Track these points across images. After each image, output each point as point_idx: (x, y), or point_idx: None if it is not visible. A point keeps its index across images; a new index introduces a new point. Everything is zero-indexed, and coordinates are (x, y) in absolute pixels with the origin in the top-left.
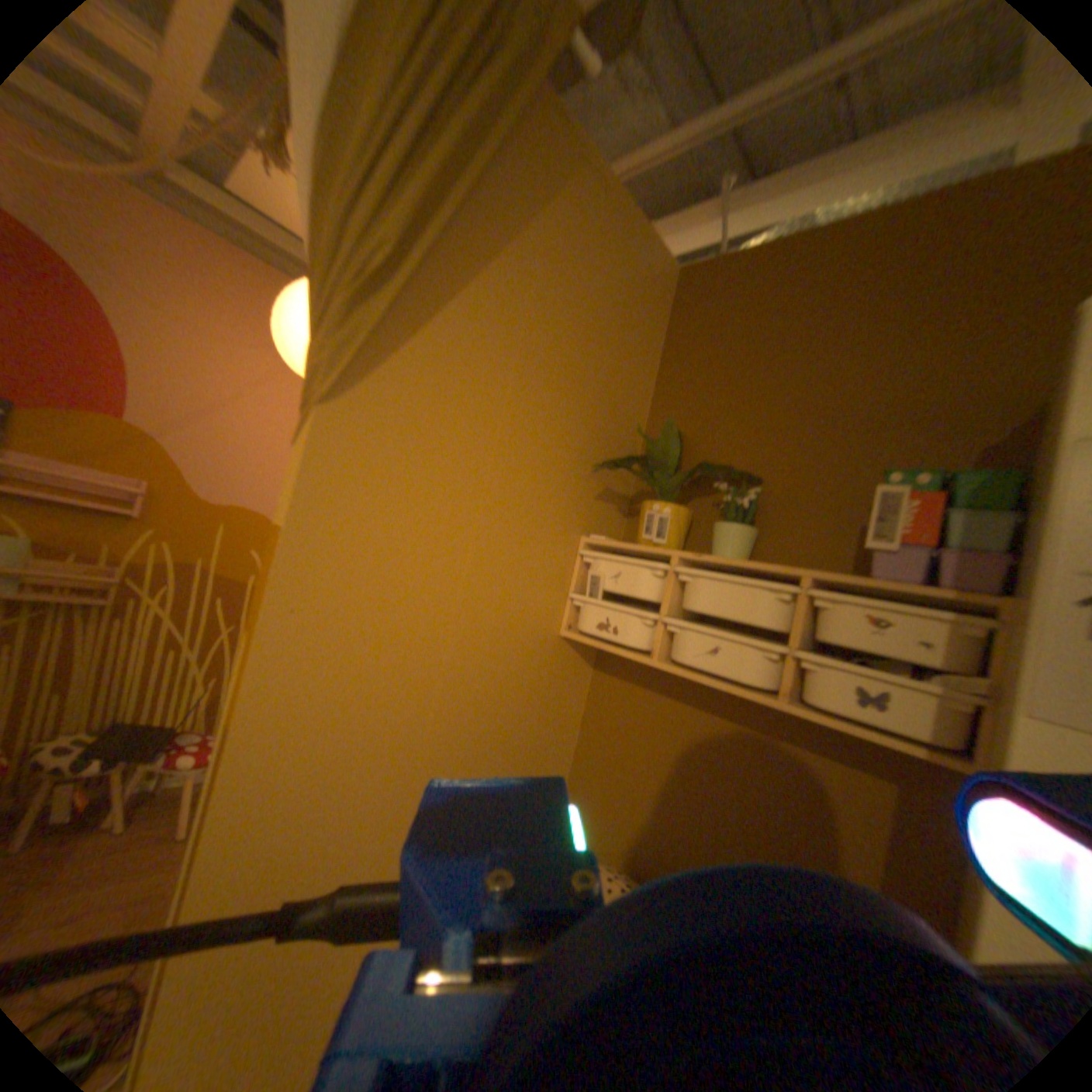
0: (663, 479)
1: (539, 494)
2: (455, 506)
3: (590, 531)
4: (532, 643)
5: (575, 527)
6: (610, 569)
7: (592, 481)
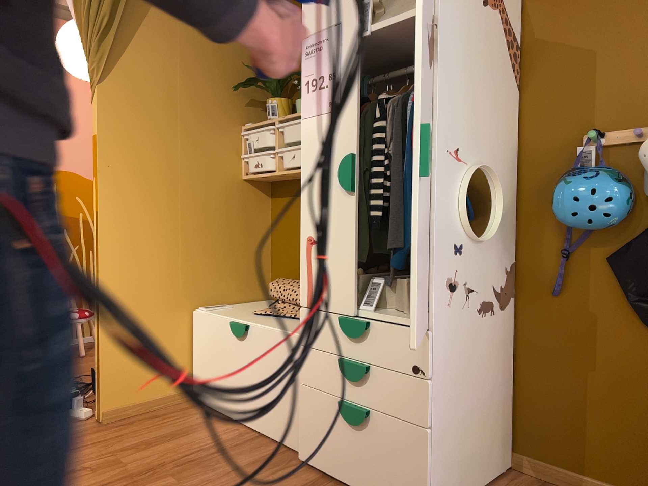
0: (270, 86)
1: (208, 107)
2: (164, 118)
3: (245, 122)
4: (224, 182)
5: (235, 121)
6: (254, 137)
7: (240, 96)
